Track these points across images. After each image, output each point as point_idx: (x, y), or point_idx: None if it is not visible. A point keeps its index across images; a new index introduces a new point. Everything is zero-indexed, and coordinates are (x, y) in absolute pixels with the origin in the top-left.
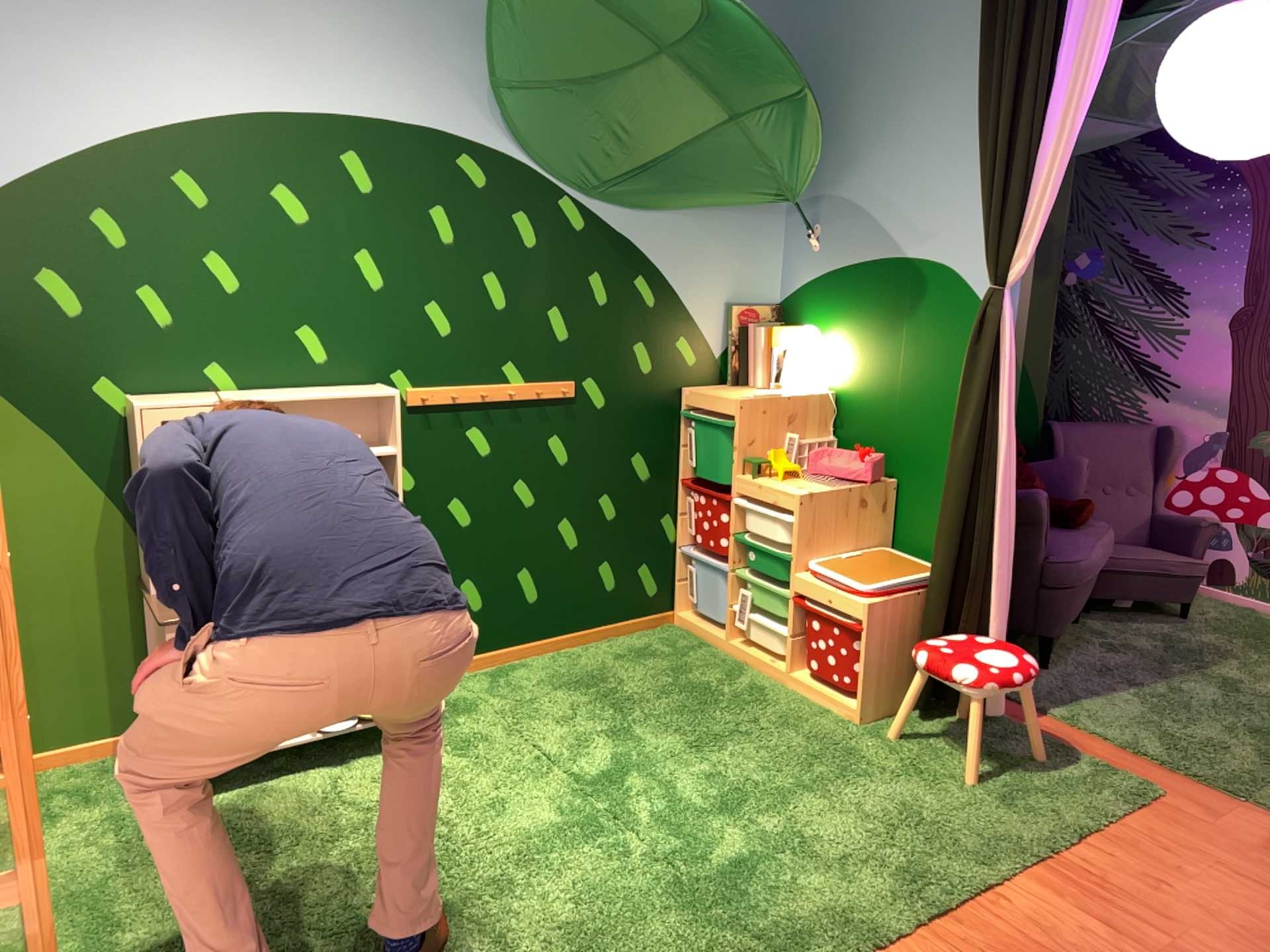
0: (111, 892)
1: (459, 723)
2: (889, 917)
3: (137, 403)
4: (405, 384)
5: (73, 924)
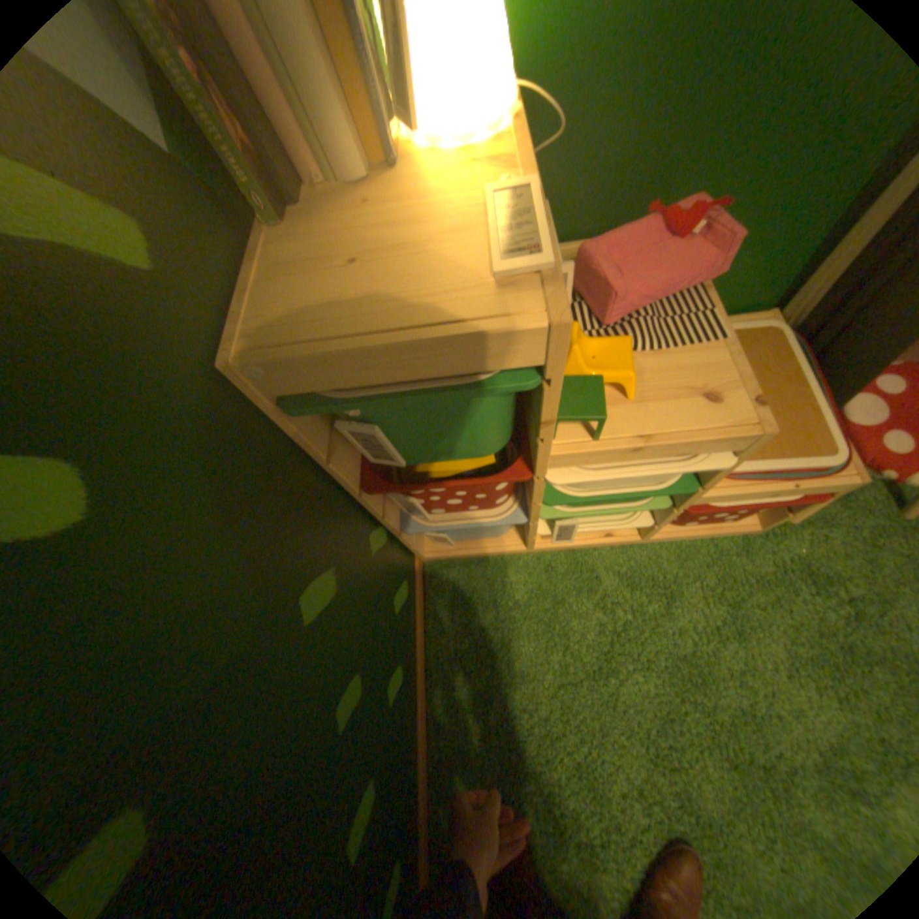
0: None
1: None
2: None
3: None
4: None
5: None
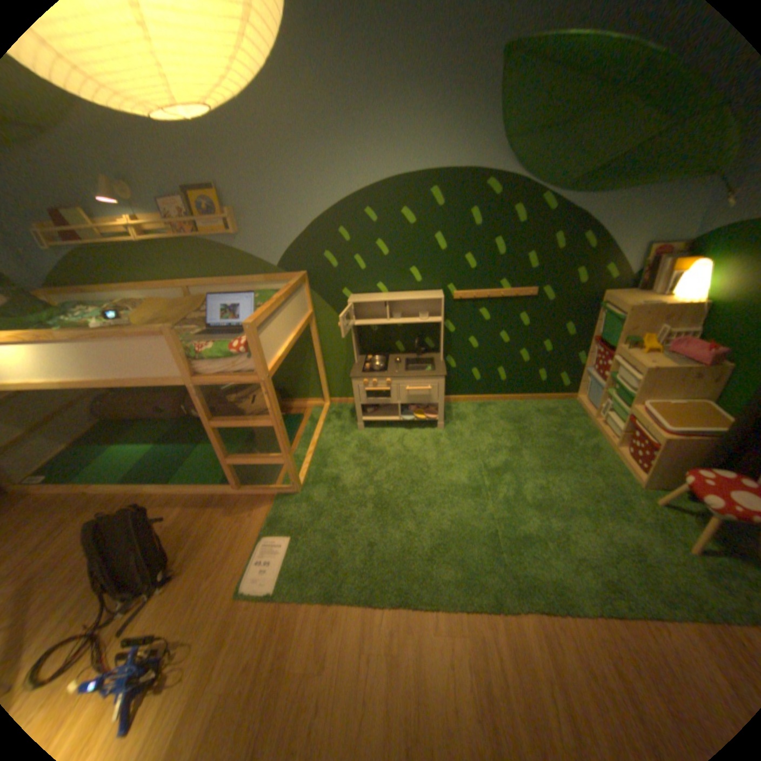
0: (329, 454)
1: (455, 424)
2: (585, 604)
3: (348, 301)
4: (452, 291)
5: (317, 461)
